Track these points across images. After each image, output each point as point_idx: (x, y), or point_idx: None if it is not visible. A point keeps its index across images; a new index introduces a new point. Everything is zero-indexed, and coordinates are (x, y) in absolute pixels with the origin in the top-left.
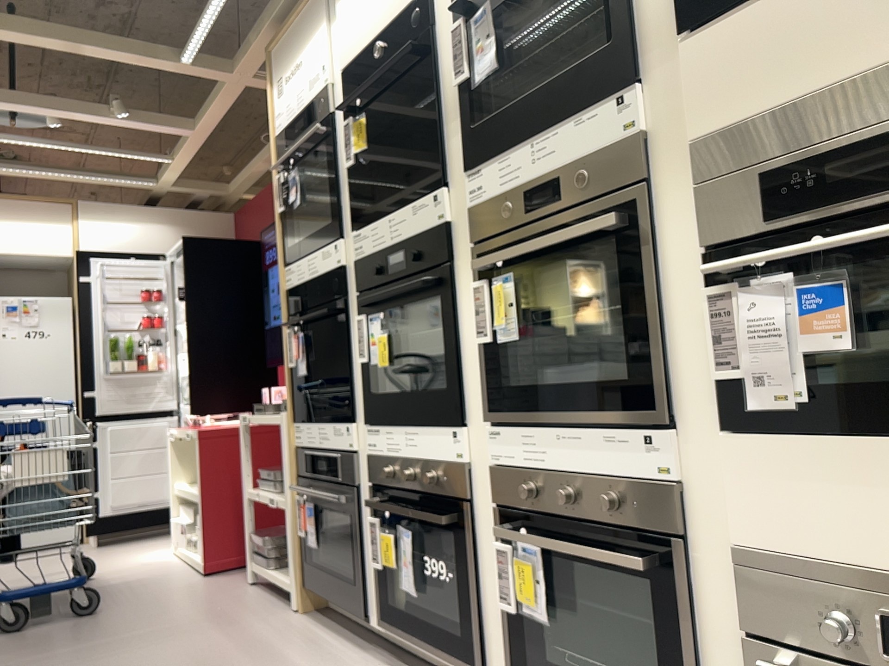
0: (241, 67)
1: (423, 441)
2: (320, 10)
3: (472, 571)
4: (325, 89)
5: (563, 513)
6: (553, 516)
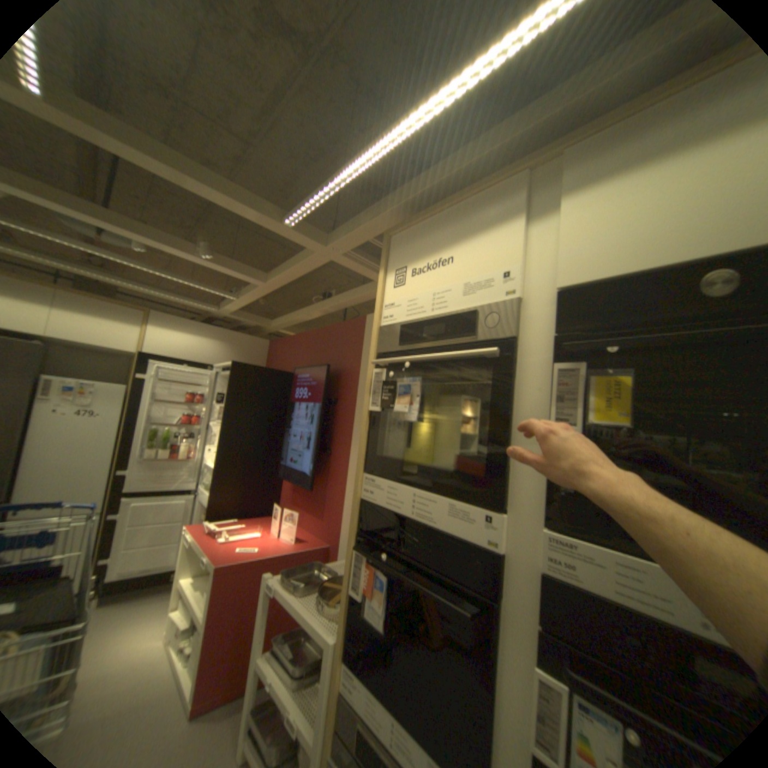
0: (338, 241)
1: None
2: (516, 197)
3: None
4: (510, 300)
5: None
6: None
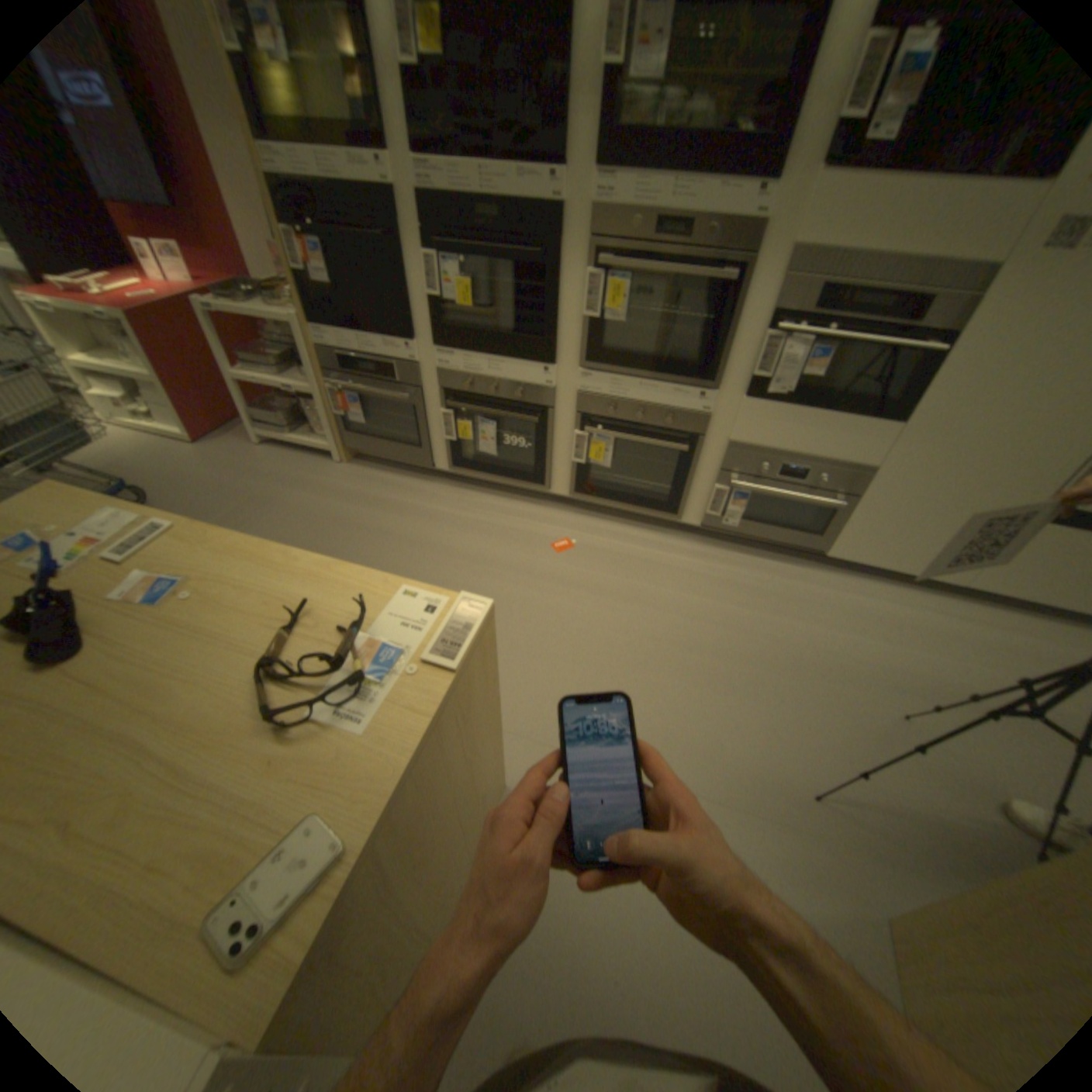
0: None
1: (511, 371)
2: None
3: (549, 446)
4: None
5: (631, 423)
6: (622, 423)
